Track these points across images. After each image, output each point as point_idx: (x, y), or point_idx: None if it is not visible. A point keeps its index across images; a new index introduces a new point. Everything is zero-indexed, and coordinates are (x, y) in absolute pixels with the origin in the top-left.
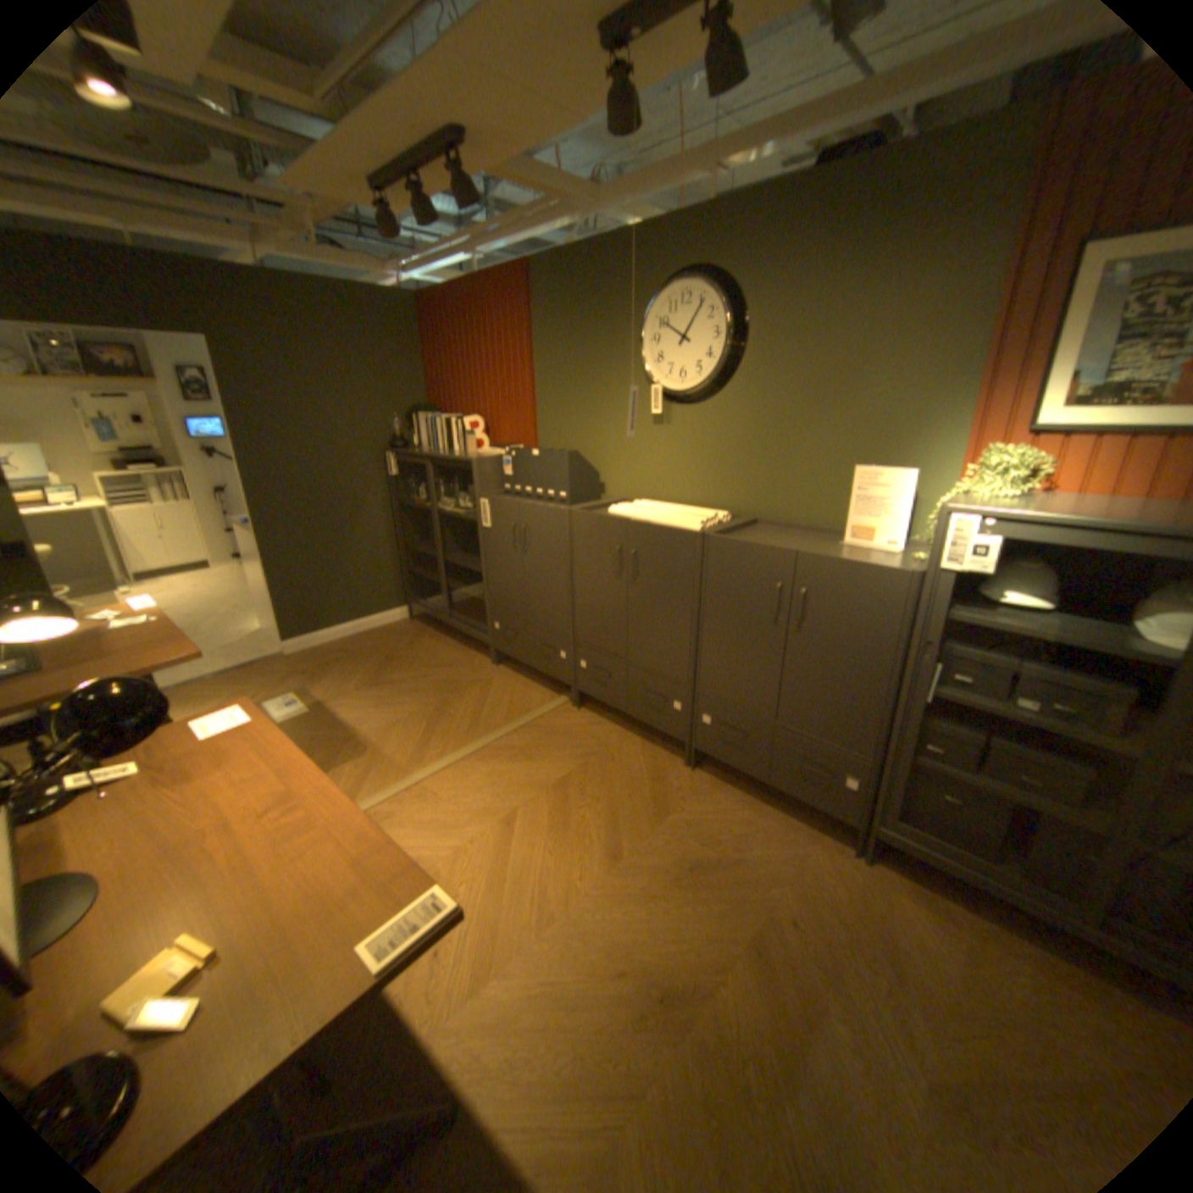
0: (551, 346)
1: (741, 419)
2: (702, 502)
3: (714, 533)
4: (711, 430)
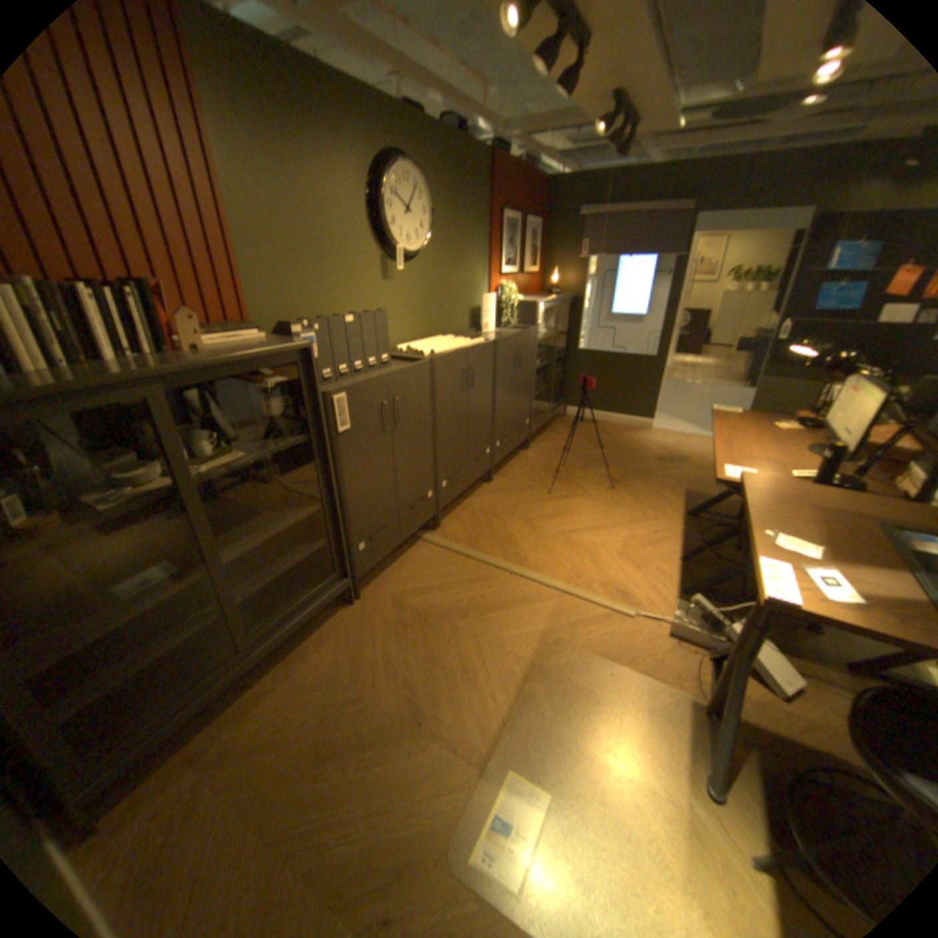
0: (249, 172)
1: (429, 274)
2: (417, 336)
3: (489, 339)
4: (417, 282)
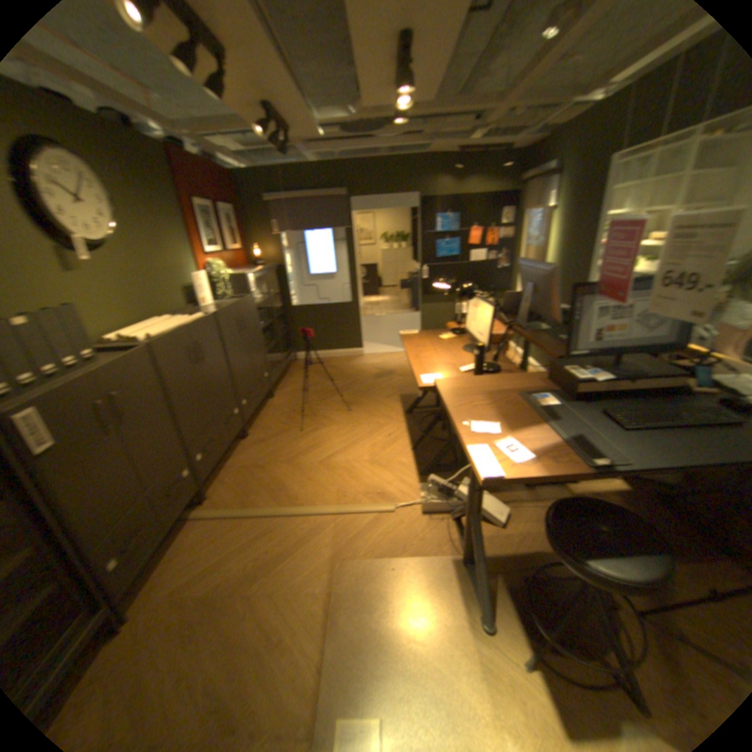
0: None
1: (124, 260)
2: (125, 321)
3: (207, 312)
4: (110, 269)
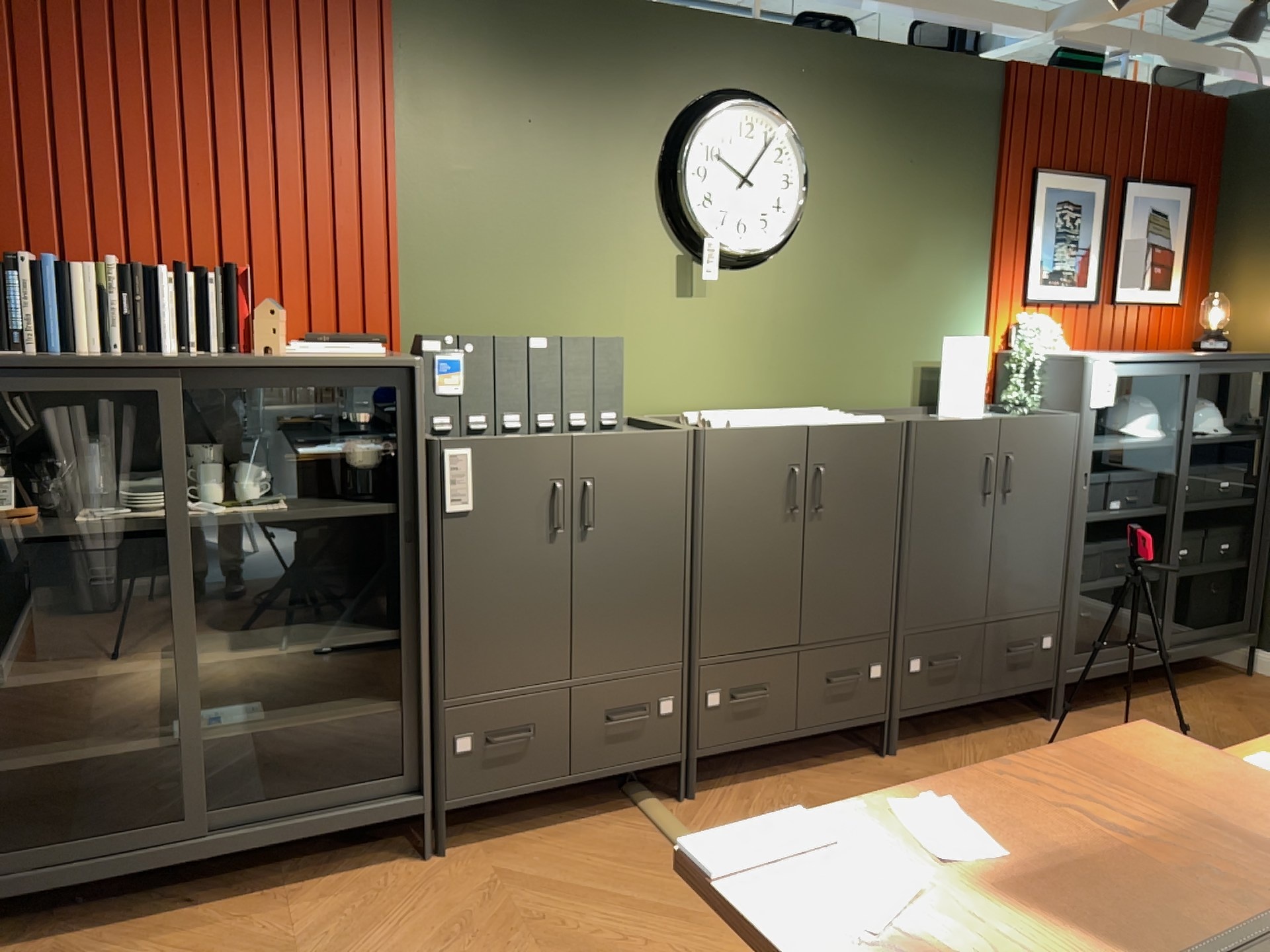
0: (451, 143)
1: (803, 290)
2: (755, 401)
3: (904, 420)
4: (766, 303)
